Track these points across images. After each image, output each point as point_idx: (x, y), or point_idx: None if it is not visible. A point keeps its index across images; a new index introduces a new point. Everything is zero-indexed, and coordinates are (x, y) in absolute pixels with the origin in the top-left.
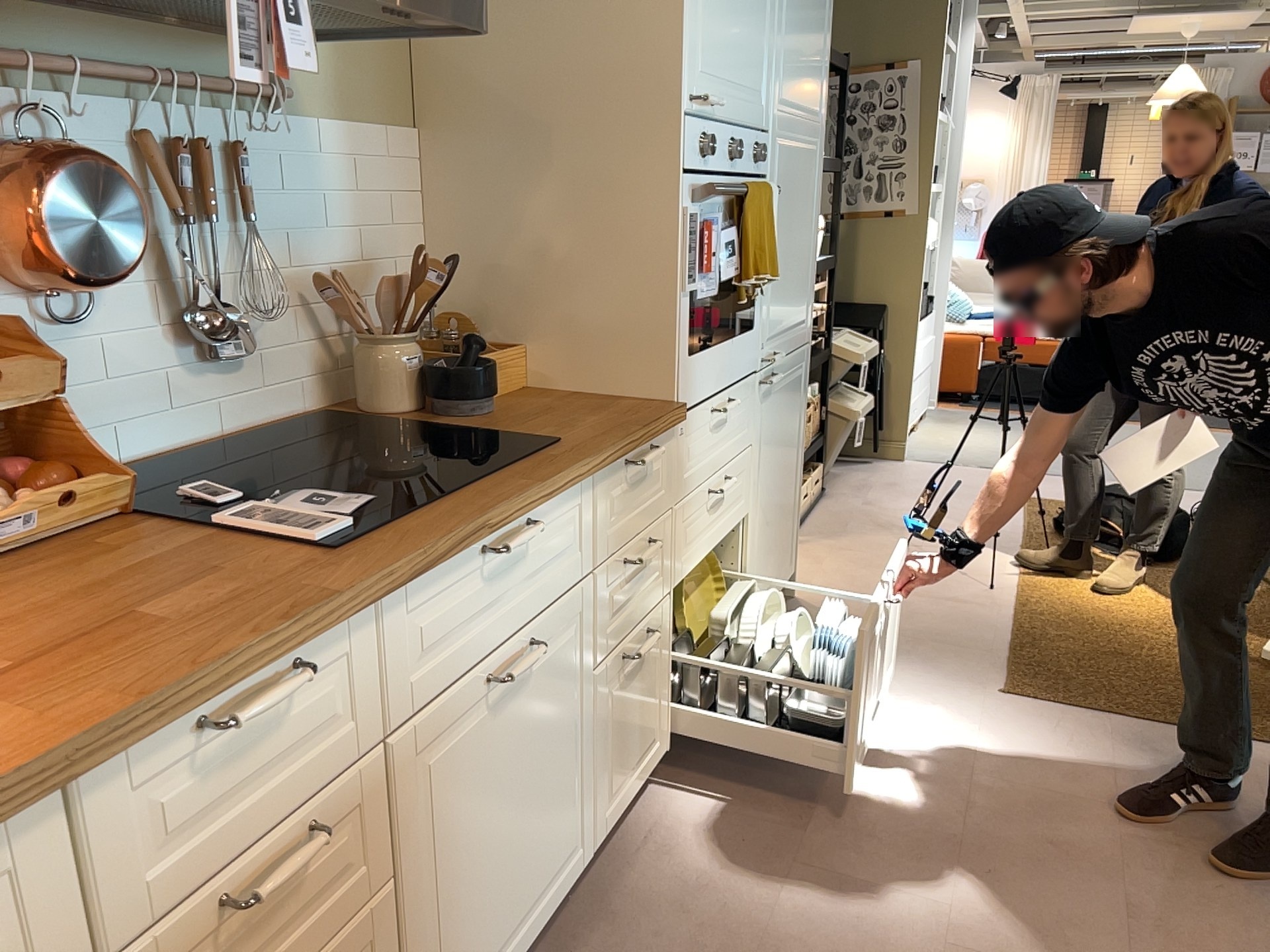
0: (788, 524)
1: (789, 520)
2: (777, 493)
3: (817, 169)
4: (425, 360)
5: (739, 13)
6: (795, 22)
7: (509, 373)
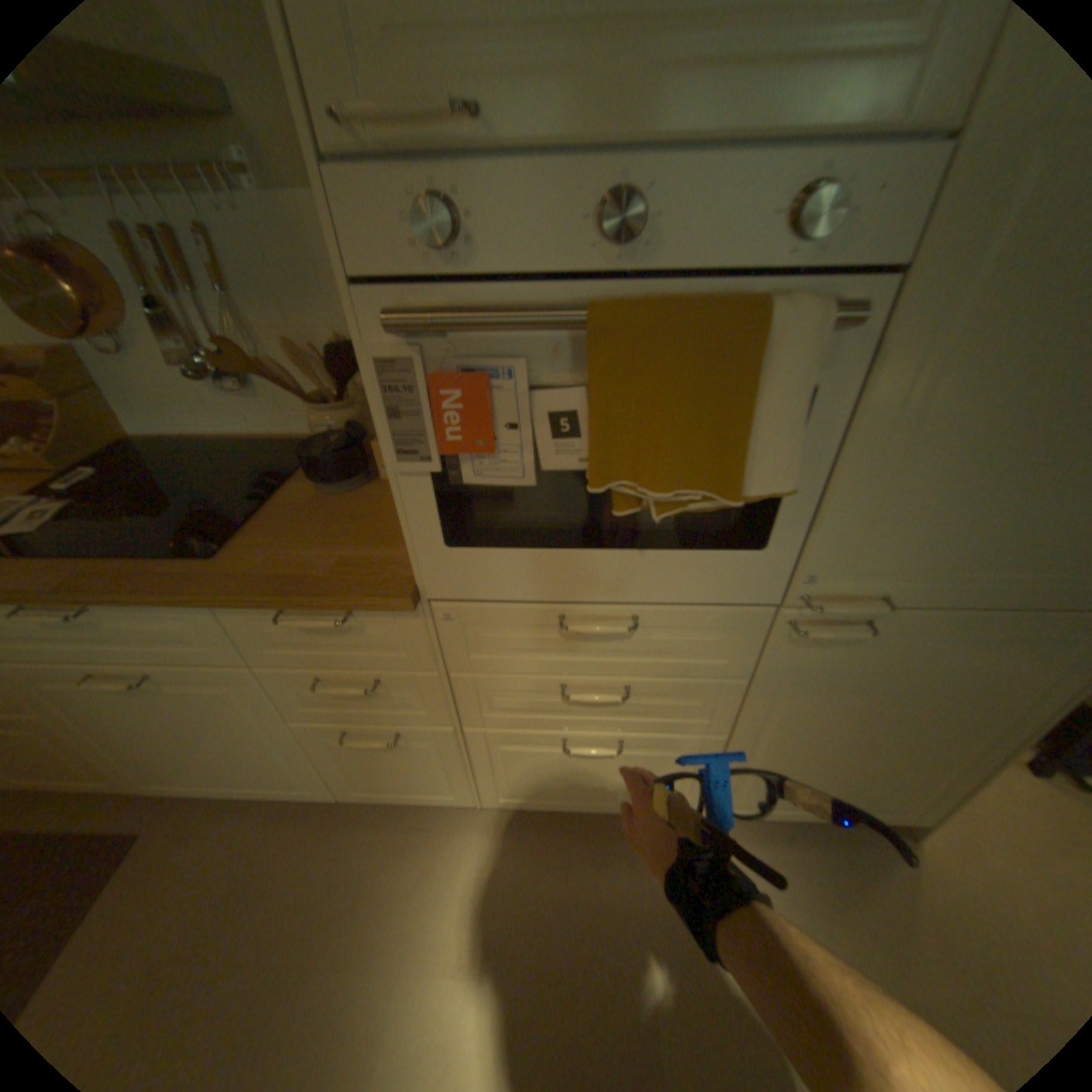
0: (913, 786)
1: (916, 783)
2: (859, 748)
3: None
4: (331, 430)
5: None
6: None
7: None
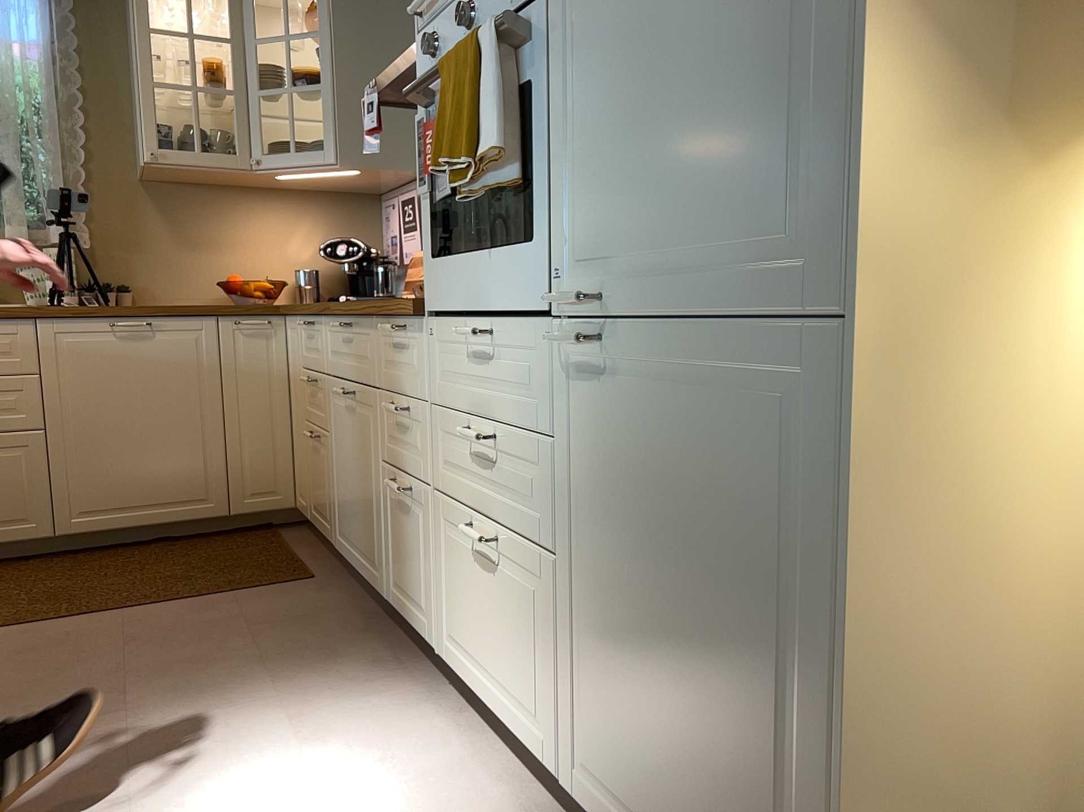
0: None
1: (755, 810)
2: (662, 635)
3: None
4: None
5: None
6: None
7: None
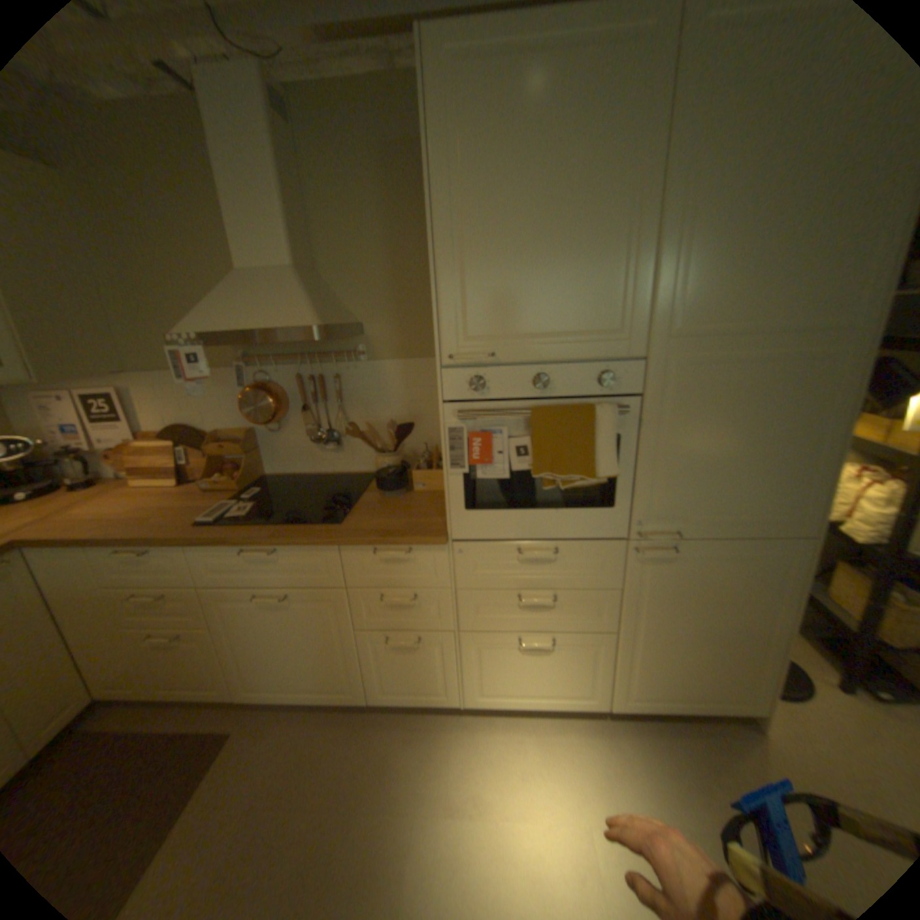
0: (741, 675)
1: (741, 672)
2: (697, 641)
3: (841, 373)
4: (390, 466)
5: (545, 277)
6: (727, 243)
7: (438, 482)
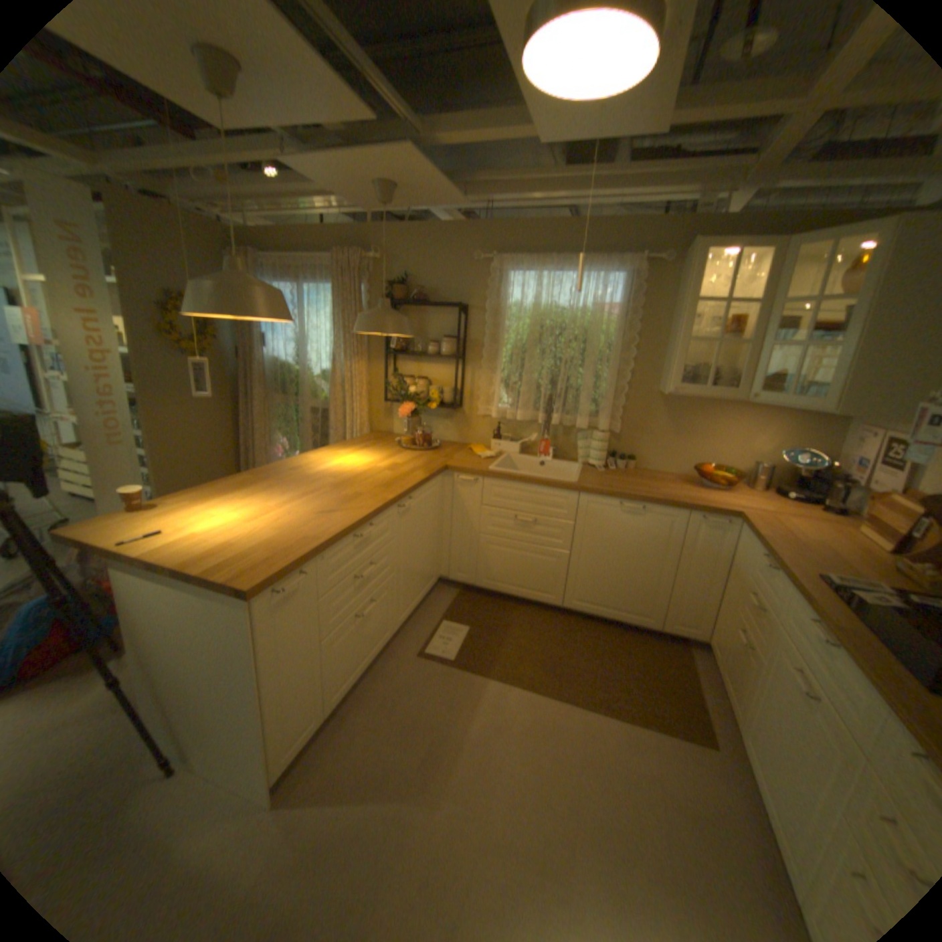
0: None
1: None
2: None
3: None
4: None
5: None
6: None
7: None
